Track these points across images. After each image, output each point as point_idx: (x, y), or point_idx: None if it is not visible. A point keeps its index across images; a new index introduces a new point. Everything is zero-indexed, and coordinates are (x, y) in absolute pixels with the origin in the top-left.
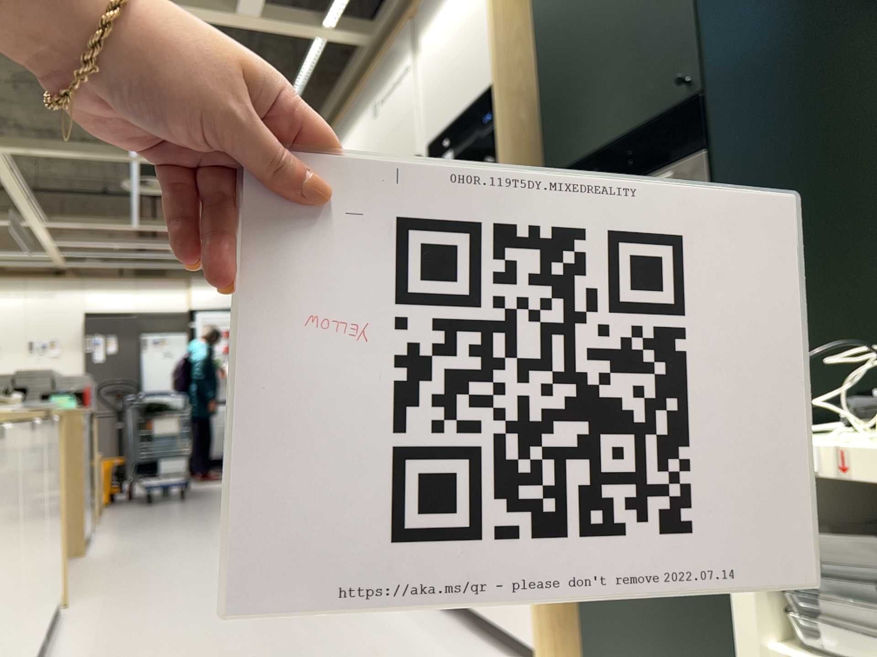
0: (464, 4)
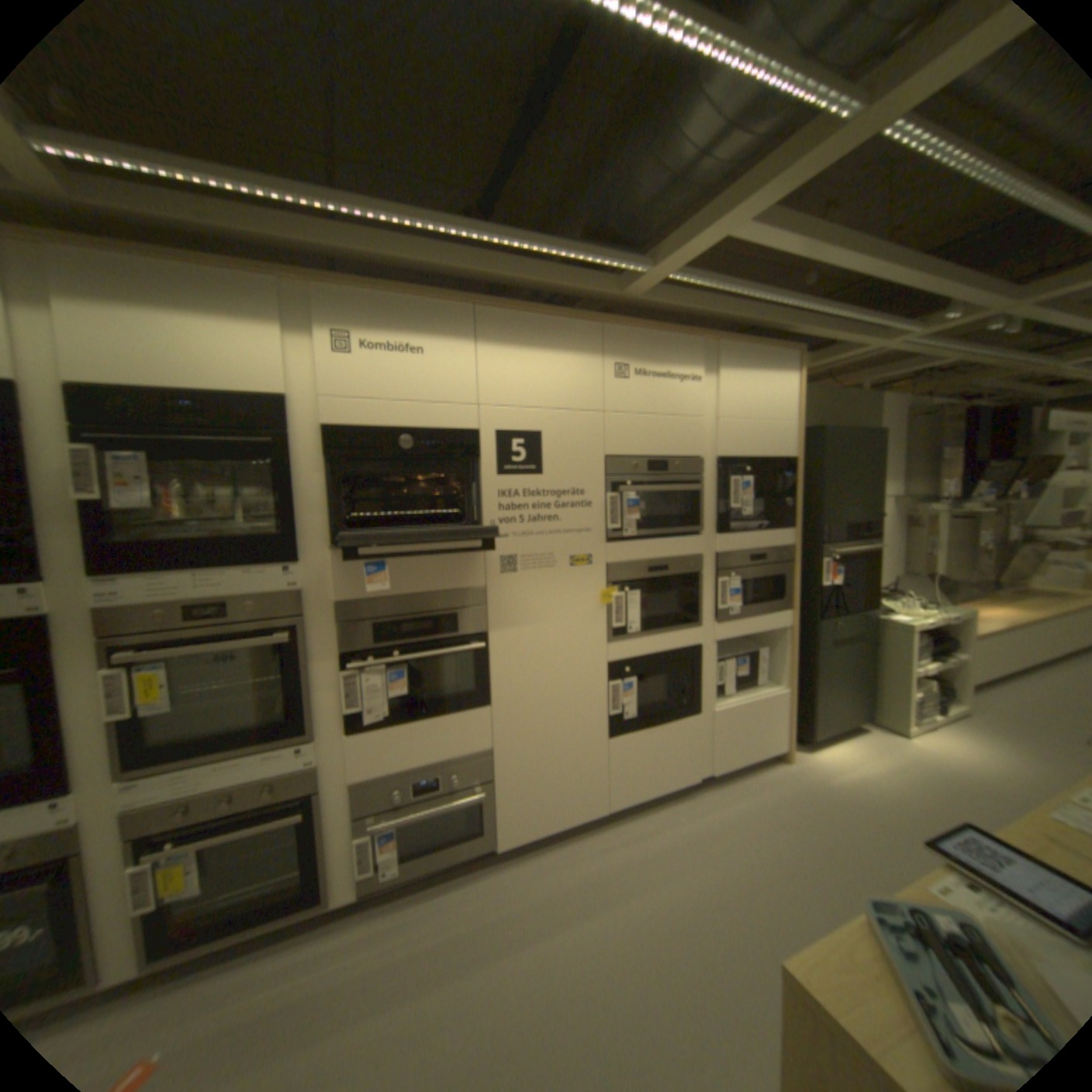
0: (774, 390)
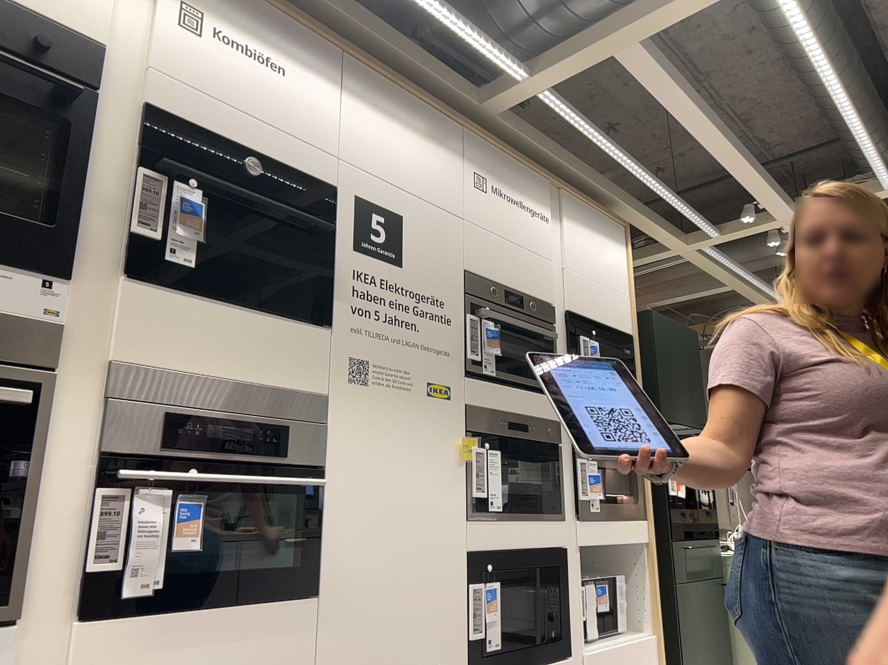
0: (608, 257)
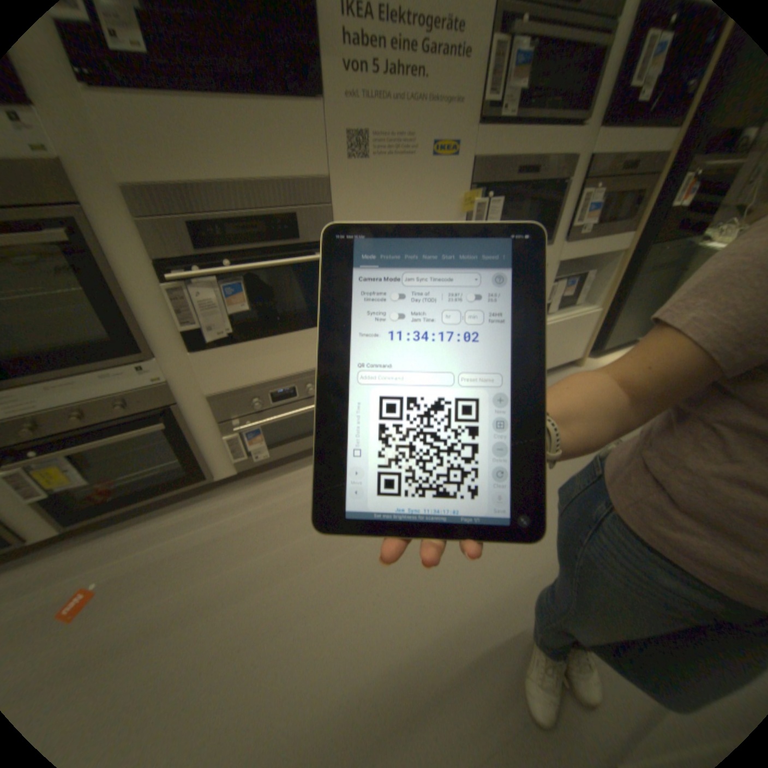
0: None
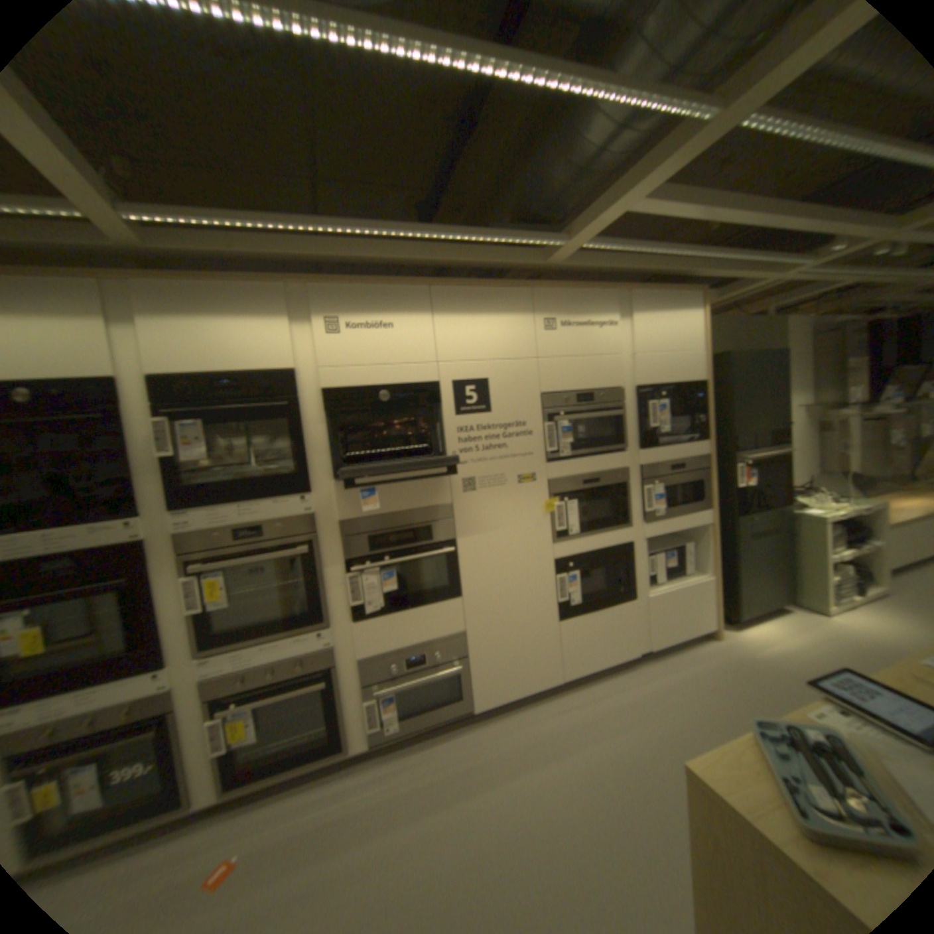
0: (683, 326)
